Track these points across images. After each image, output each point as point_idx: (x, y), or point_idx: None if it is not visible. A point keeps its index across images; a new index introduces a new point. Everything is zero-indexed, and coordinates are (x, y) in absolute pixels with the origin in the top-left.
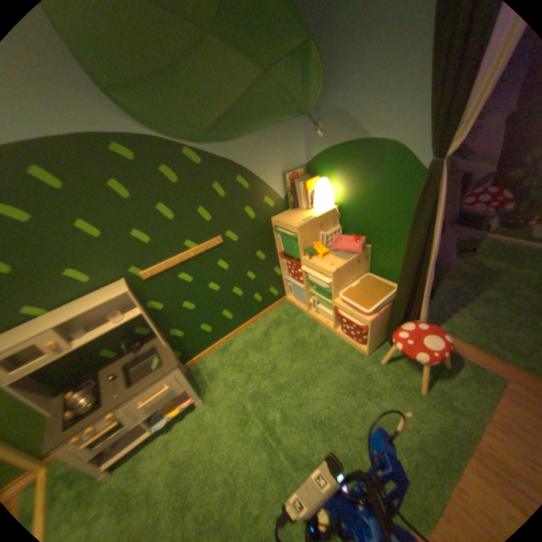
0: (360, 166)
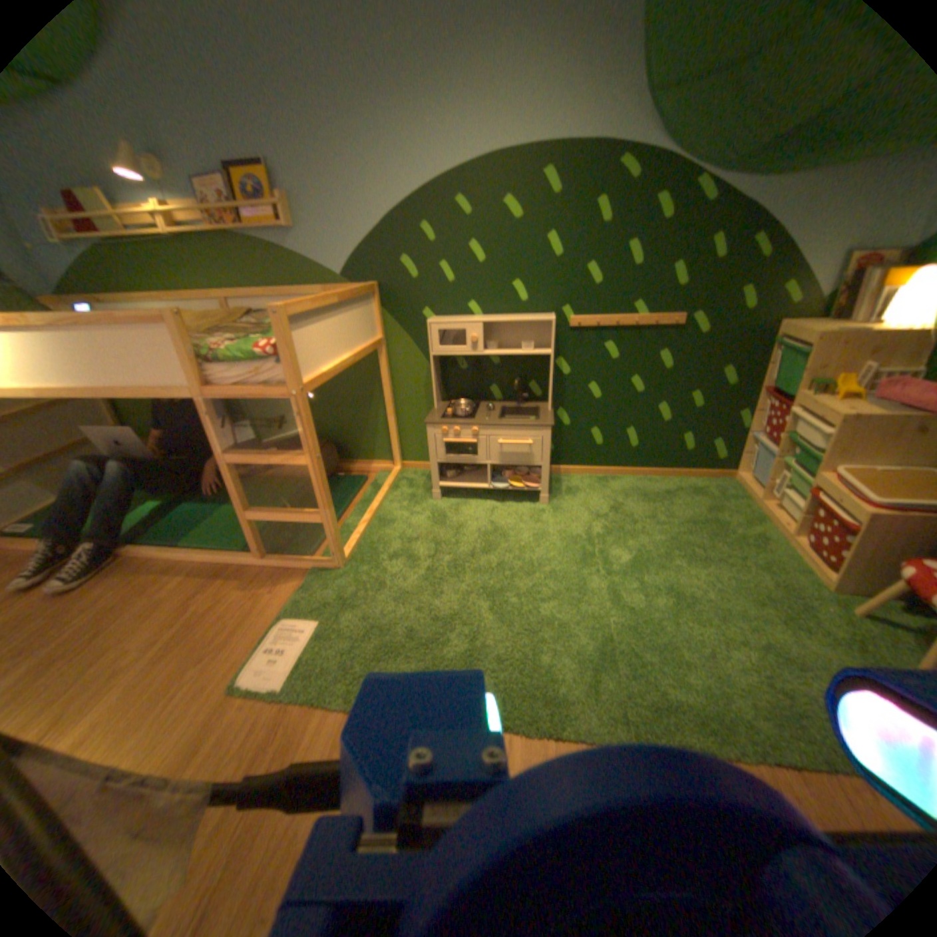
0: None
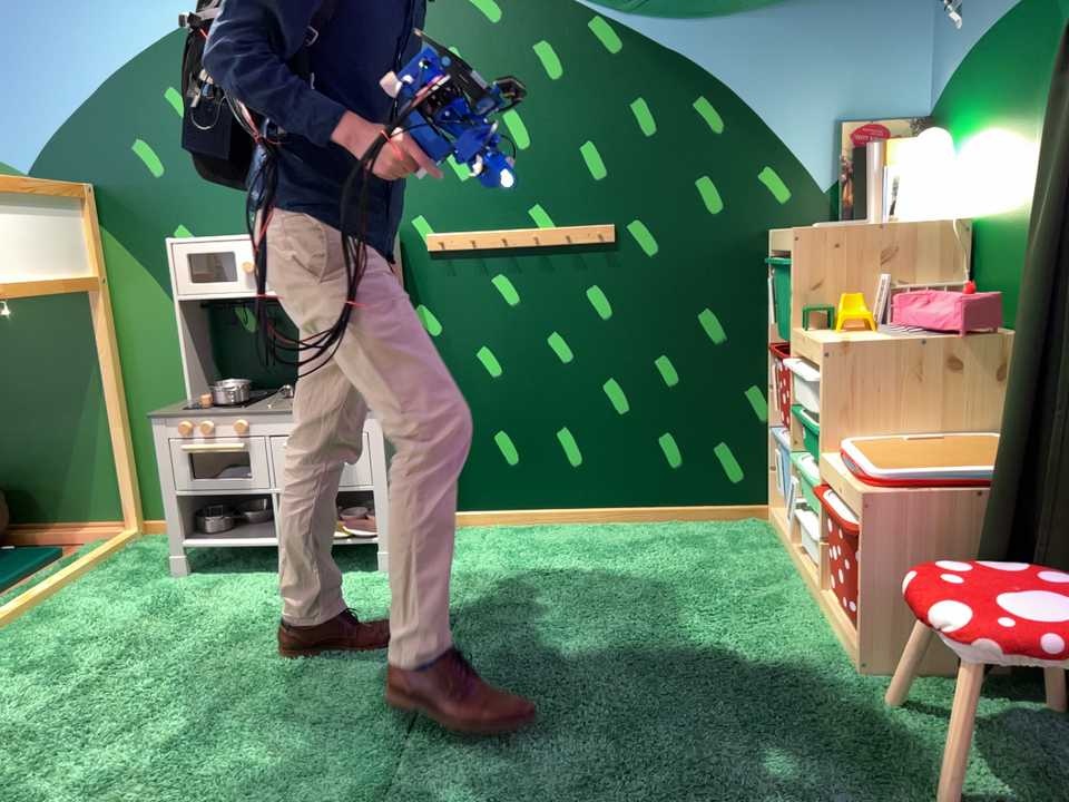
0: (1010, 76)
